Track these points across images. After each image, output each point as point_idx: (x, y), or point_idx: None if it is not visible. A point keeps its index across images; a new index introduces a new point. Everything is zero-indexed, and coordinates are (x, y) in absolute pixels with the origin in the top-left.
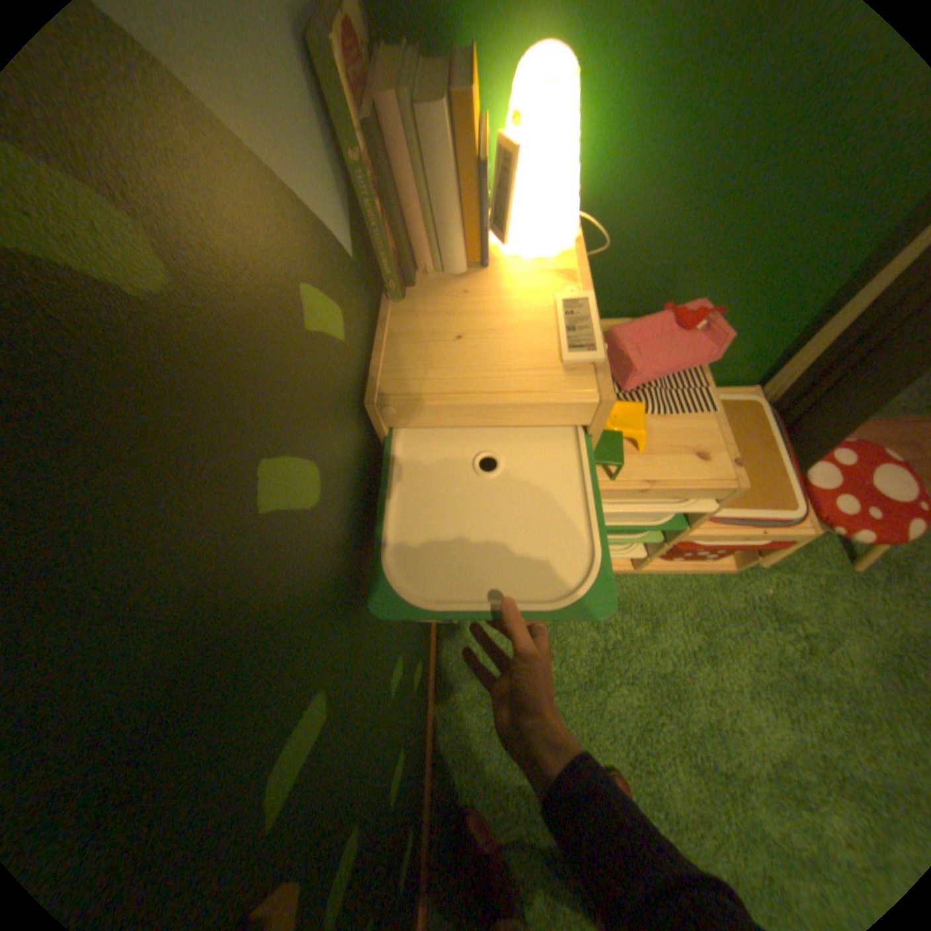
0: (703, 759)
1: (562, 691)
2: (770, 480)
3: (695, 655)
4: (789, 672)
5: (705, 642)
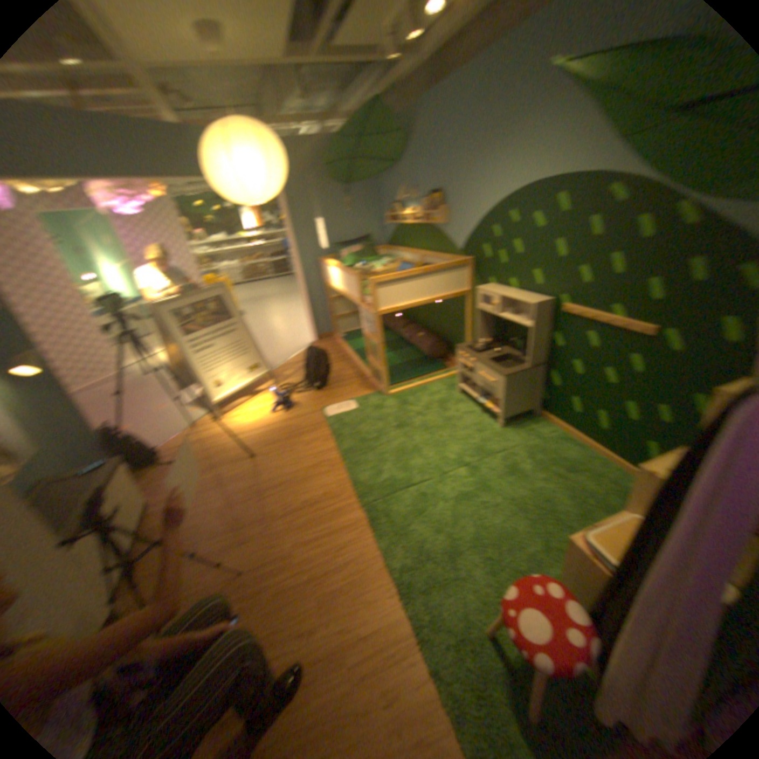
0: (522, 501)
1: (590, 499)
2: (615, 550)
3: (548, 537)
4: (504, 548)
5: (548, 545)
